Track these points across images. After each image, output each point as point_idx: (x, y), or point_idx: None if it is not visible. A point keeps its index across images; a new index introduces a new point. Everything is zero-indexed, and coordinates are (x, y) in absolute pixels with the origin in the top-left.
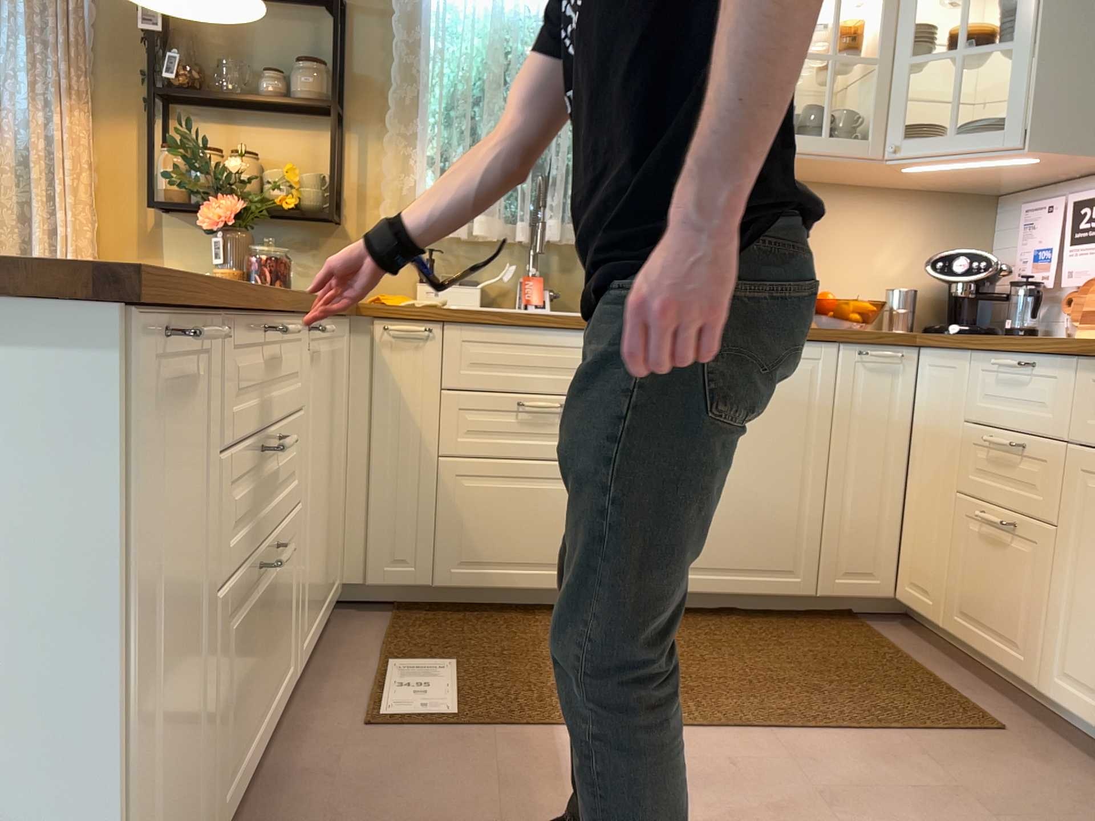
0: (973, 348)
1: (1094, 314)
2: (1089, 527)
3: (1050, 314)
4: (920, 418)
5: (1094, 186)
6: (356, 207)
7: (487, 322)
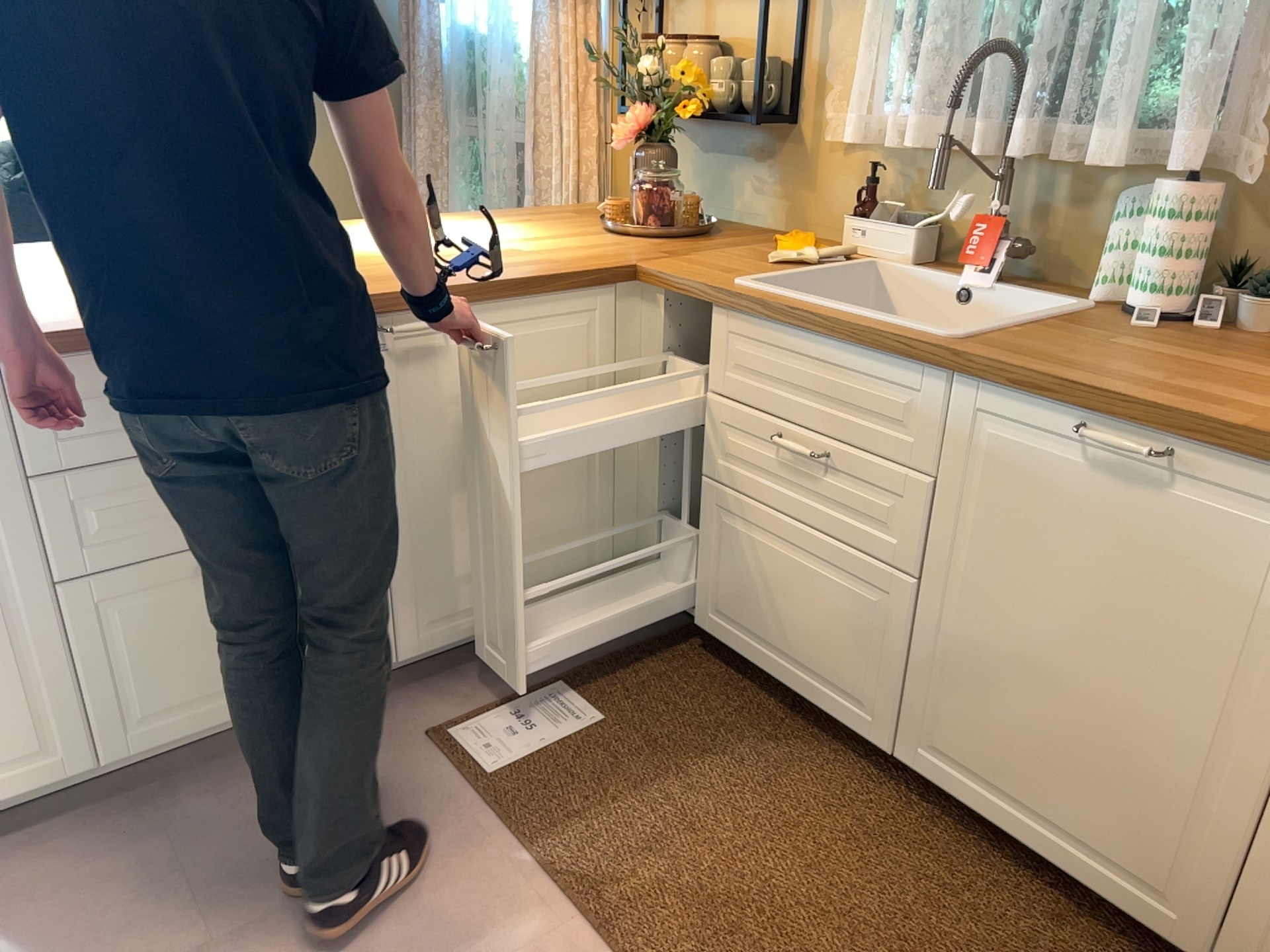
0: None
1: None
2: None
3: None
4: None
5: None
6: (811, 101)
7: (750, 311)
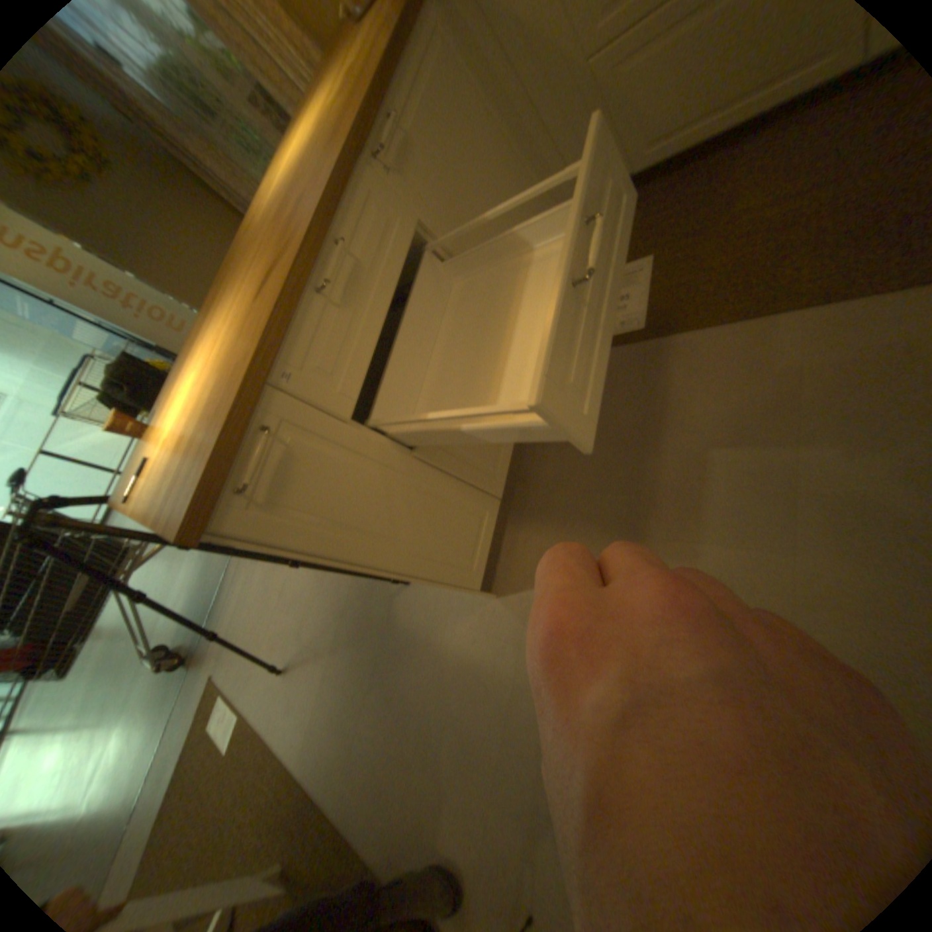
0: None
1: None
2: None
3: None
4: None
5: None
6: None
7: None
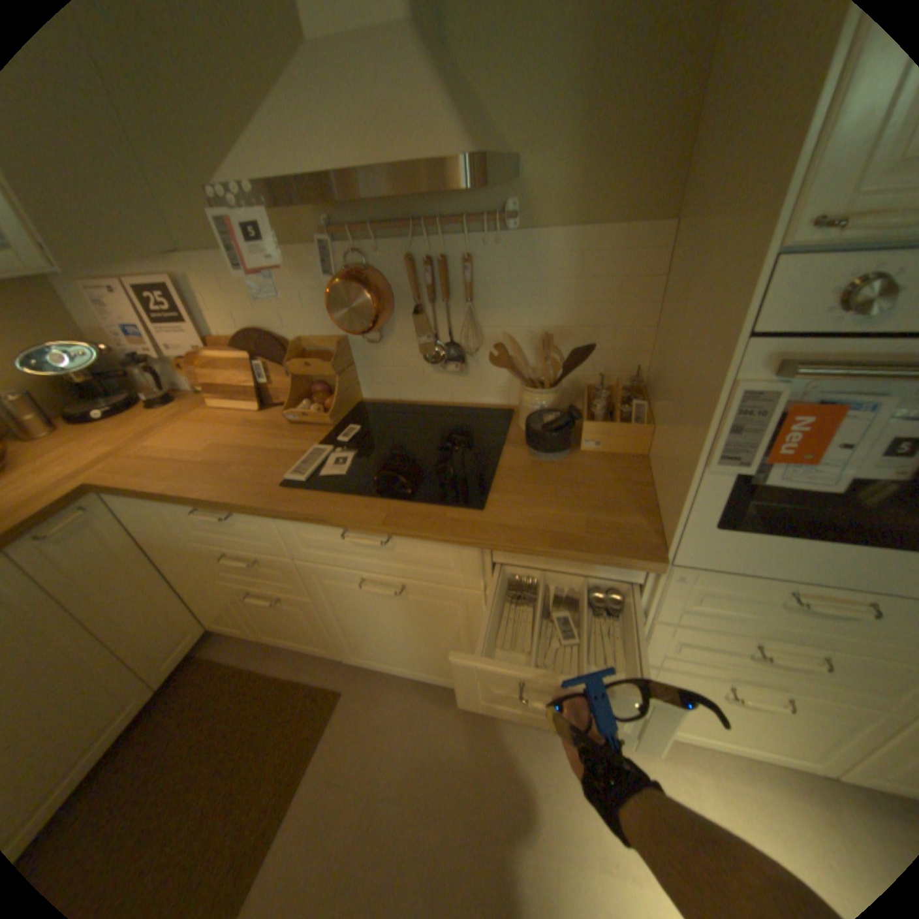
0: (157, 501)
1: (208, 386)
2: (332, 599)
3: (163, 371)
4: (137, 538)
5: (134, 266)
6: None
7: None
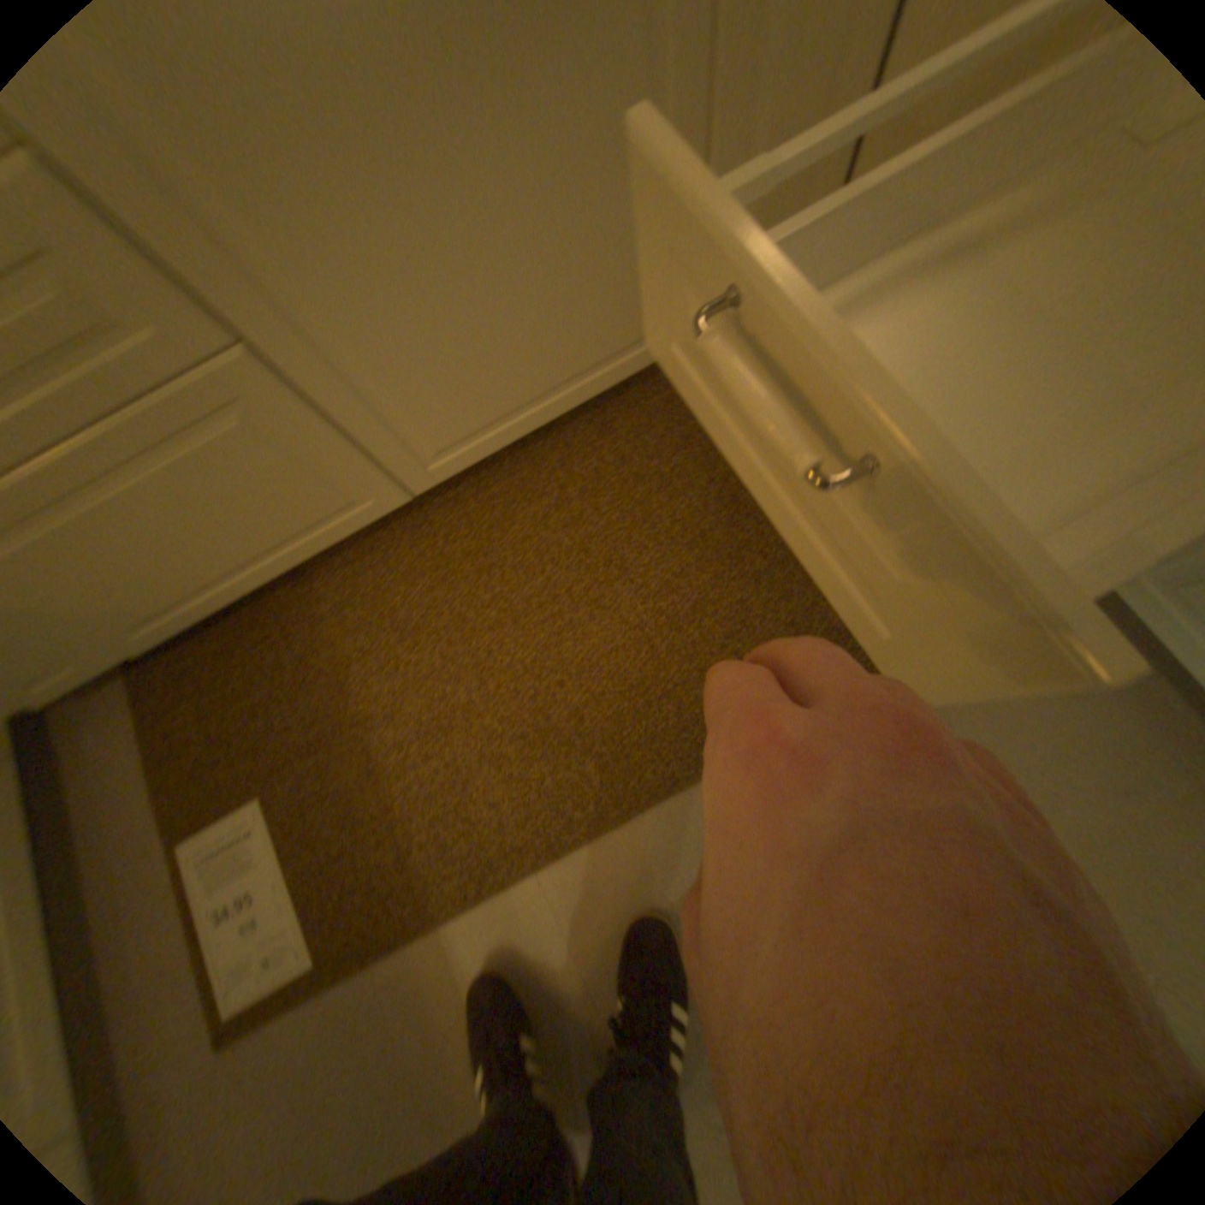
0: None
1: None
2: None
3: None
4: None
5: None
6: None
7: None
